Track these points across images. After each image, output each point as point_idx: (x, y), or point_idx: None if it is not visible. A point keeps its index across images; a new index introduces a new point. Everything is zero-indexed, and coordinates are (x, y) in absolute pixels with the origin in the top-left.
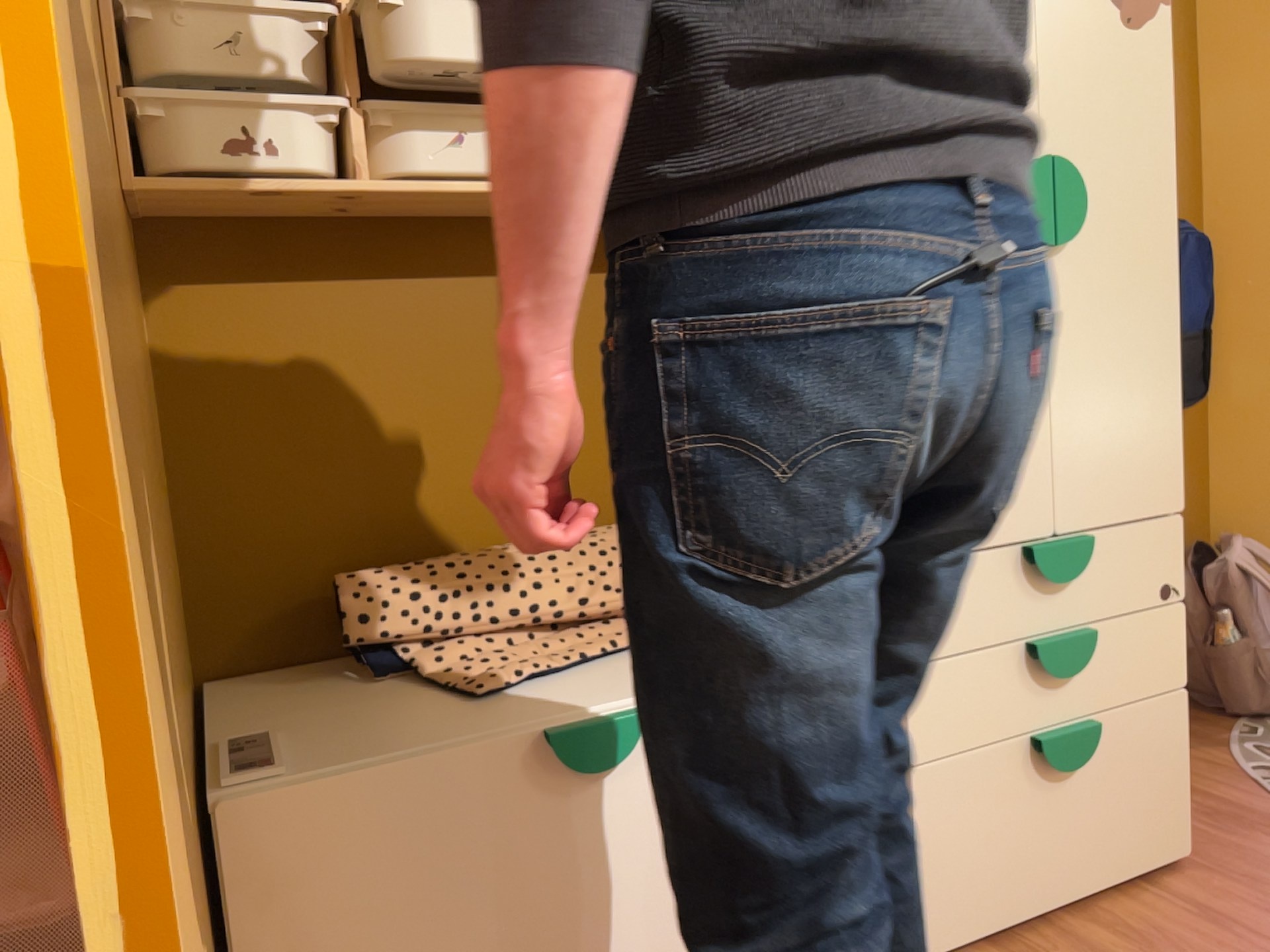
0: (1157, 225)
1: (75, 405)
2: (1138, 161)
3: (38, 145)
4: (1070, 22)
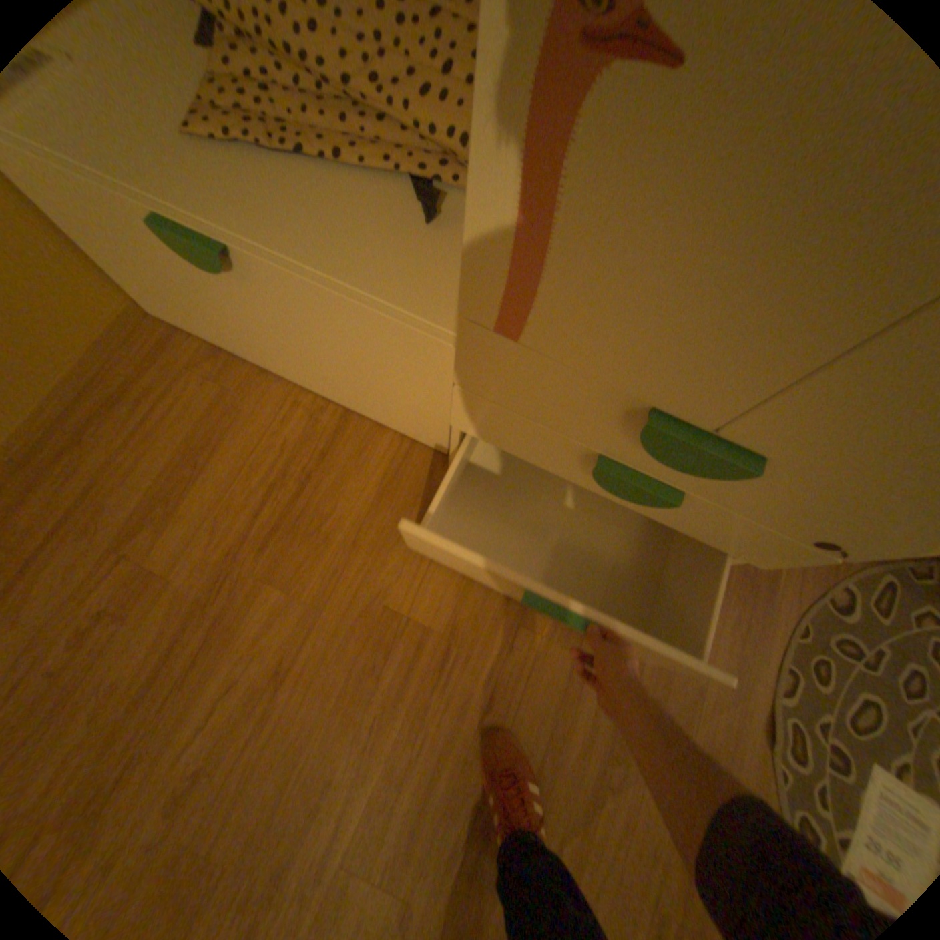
0: None
1: None
2: None
3: None
4: None
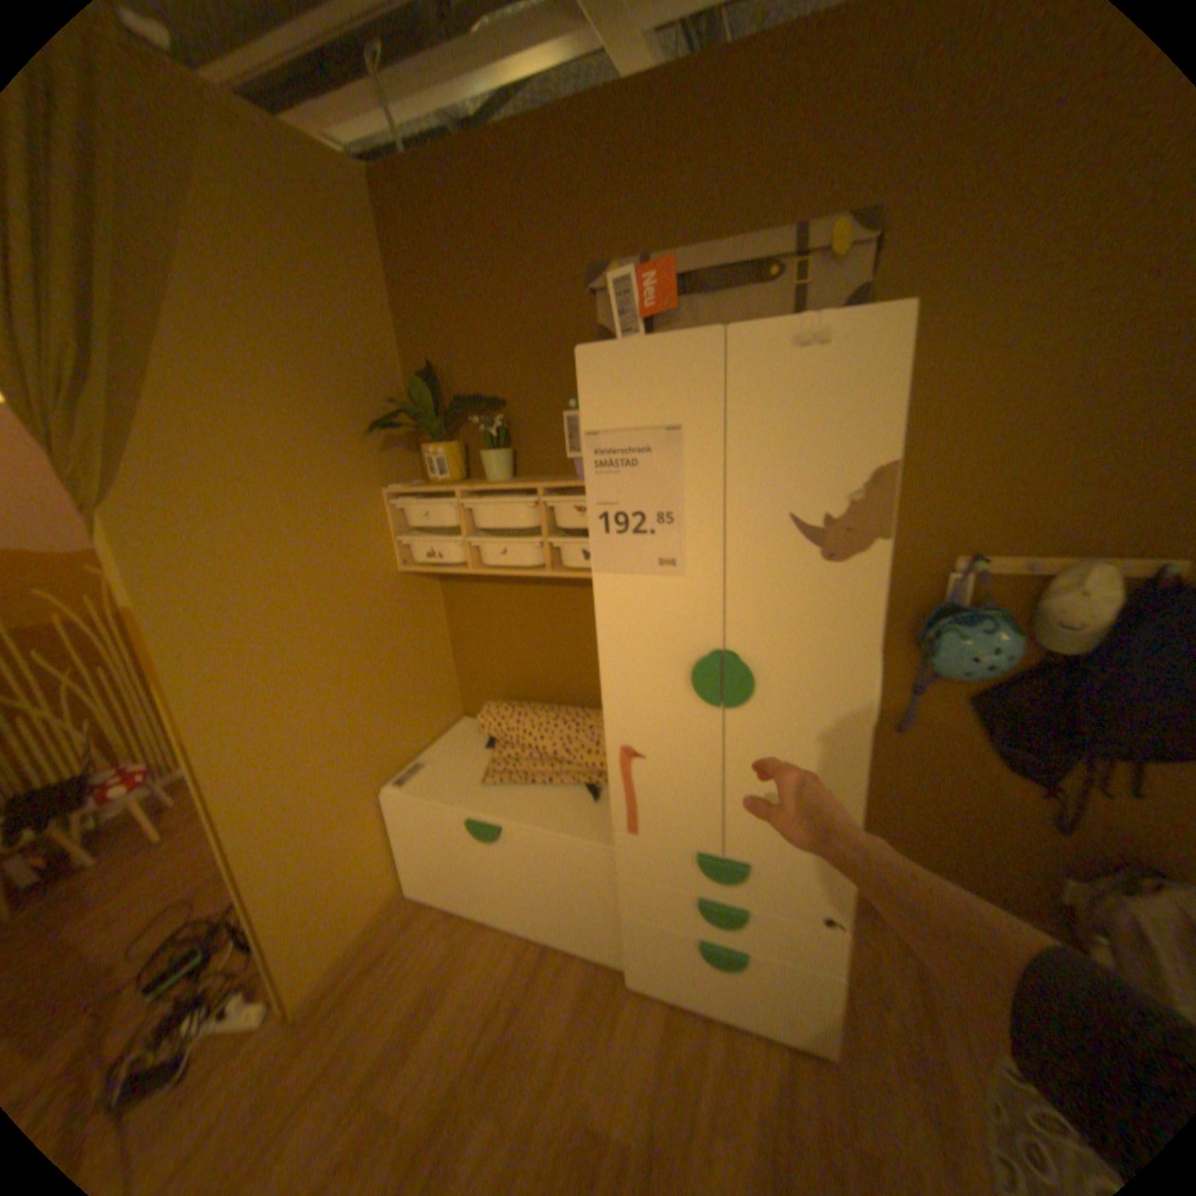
0: (844, 704)
1: (196, 764)
2: (826, 657)
3: (177, 711)
4: (757, 560)
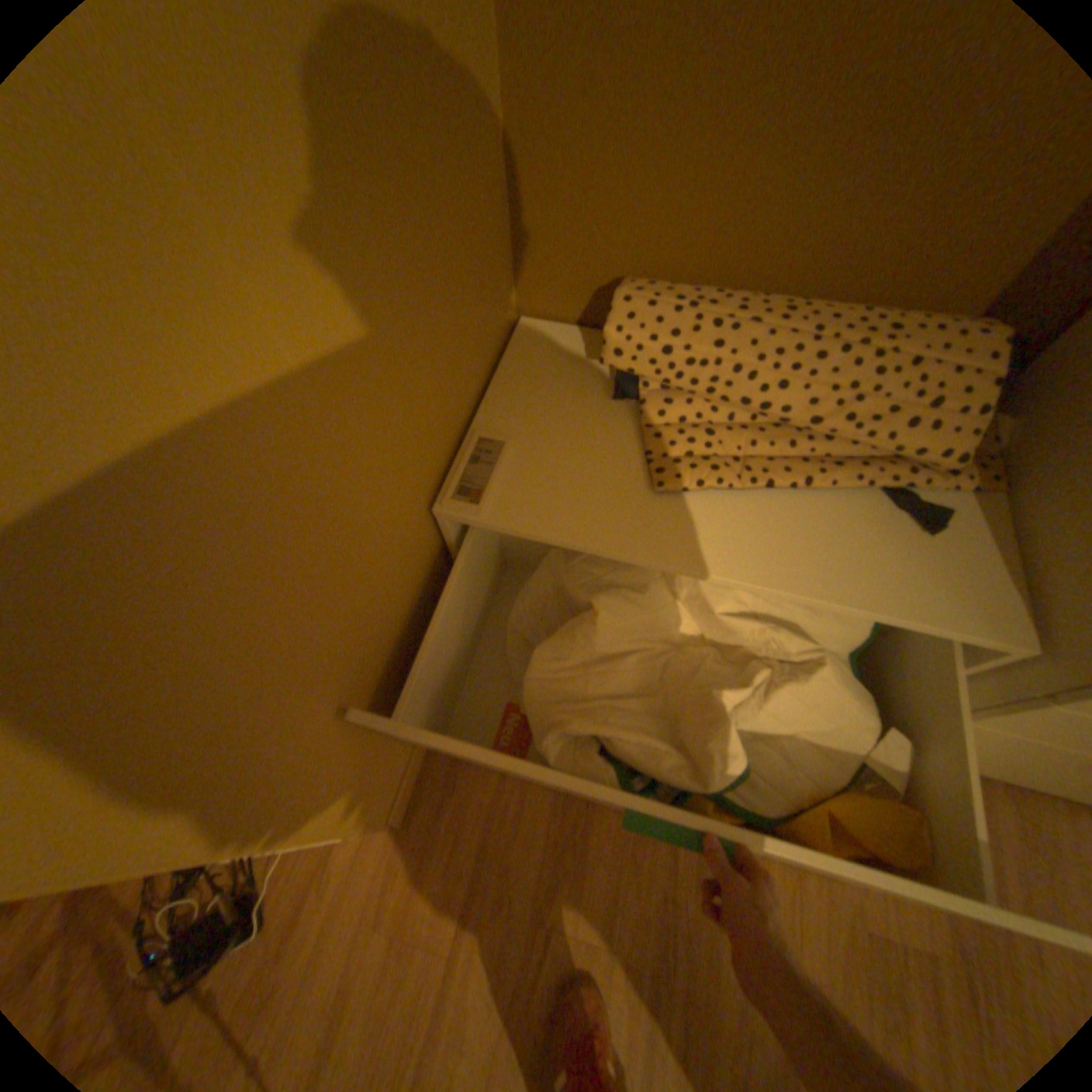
0: None
1: None
2: None
3: None
4: None
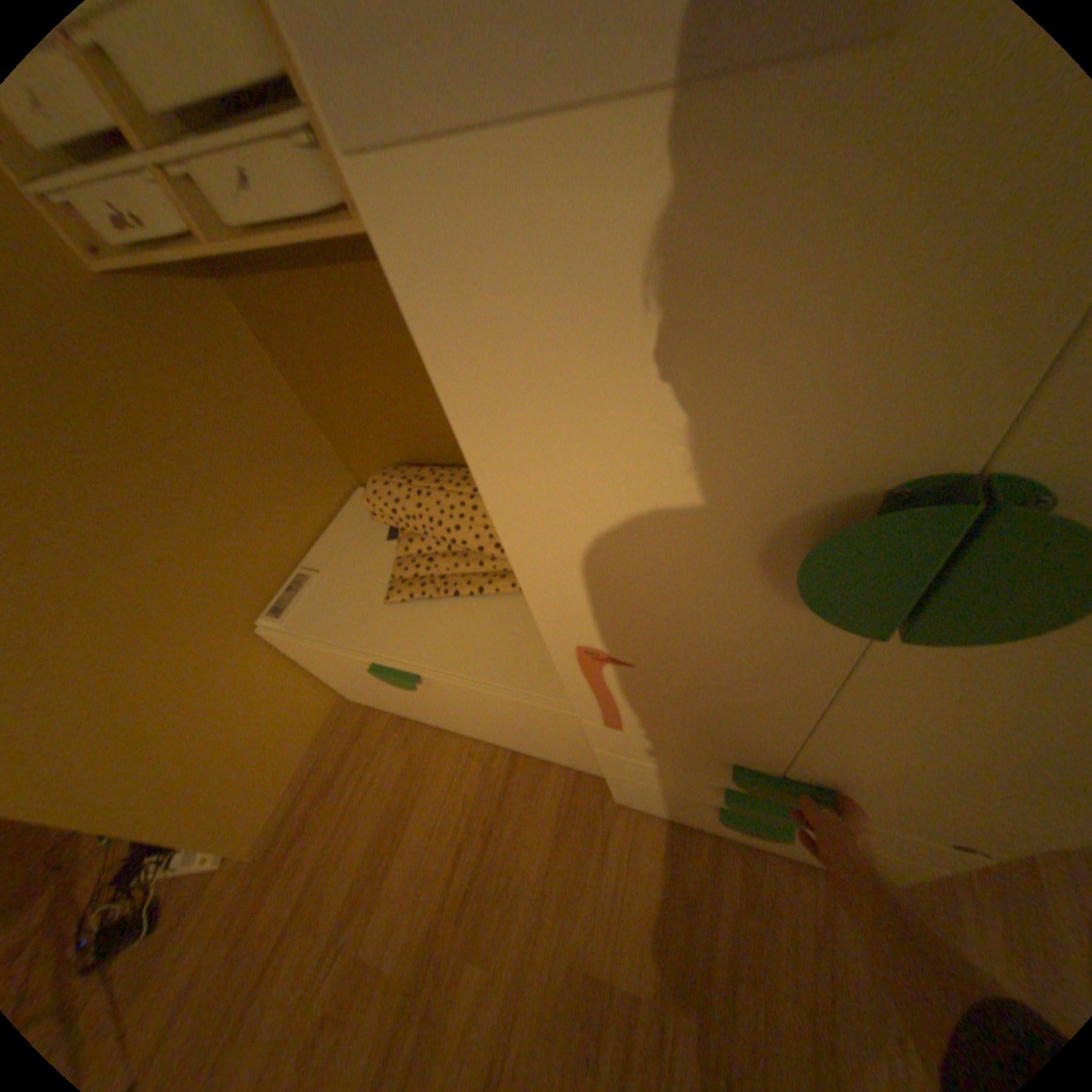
0: None
1: None
2: None
3: None
4: None
